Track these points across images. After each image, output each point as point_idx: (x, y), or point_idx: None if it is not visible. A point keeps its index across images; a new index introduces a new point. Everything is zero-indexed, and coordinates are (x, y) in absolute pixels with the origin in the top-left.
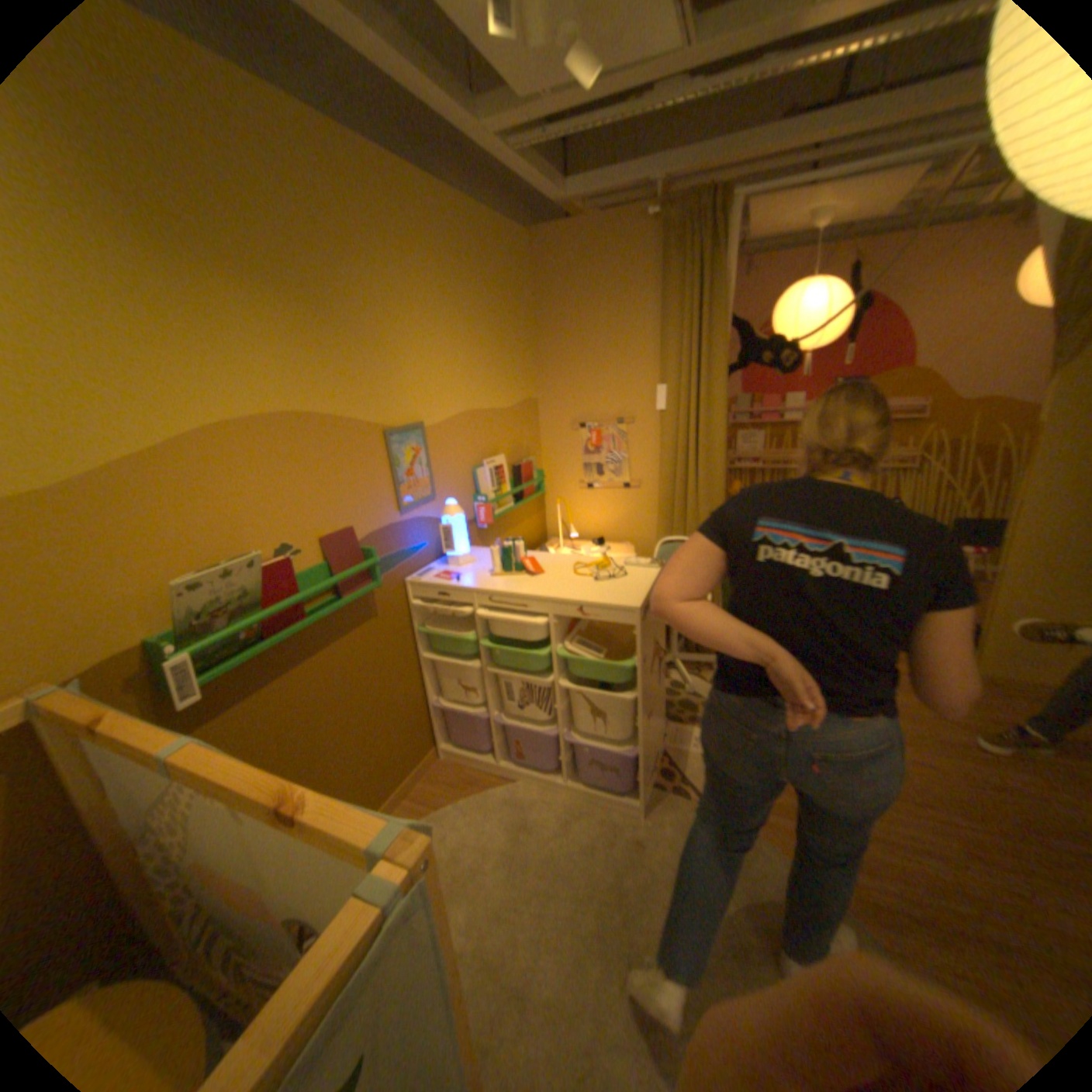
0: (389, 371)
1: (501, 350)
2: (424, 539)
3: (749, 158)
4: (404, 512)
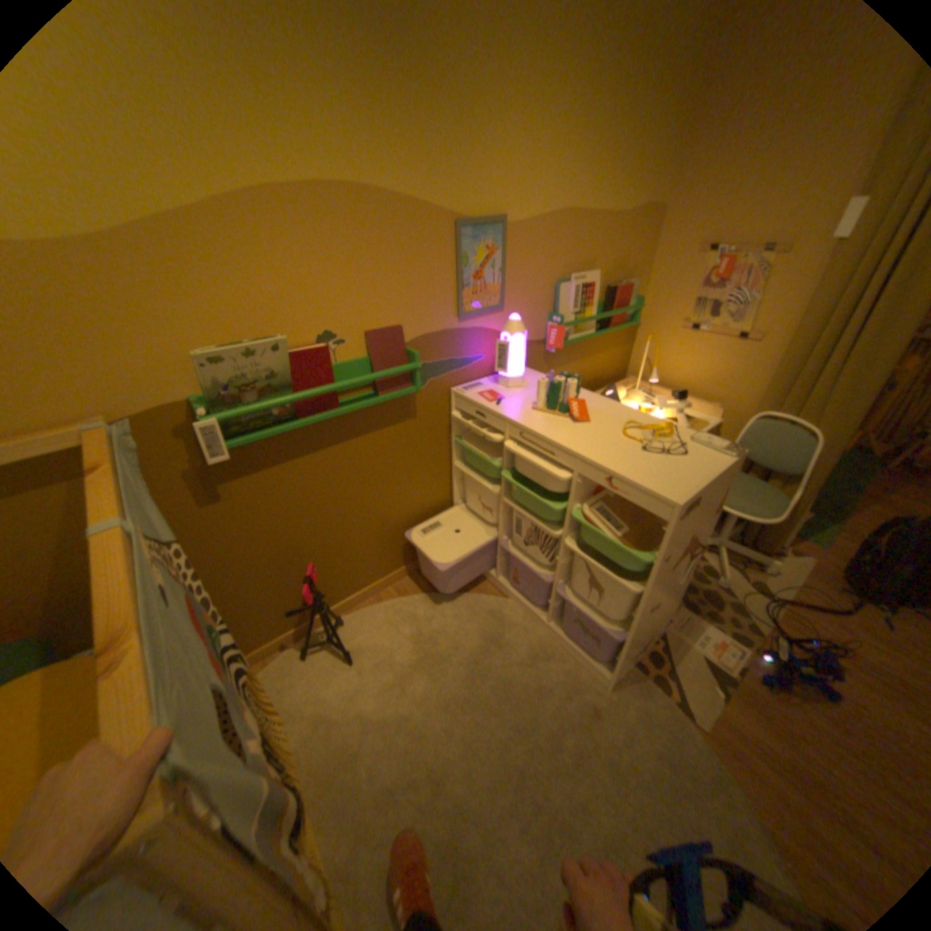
0: (477, 142)
1: (638, 129)
2: (481, 352)
3: None
4: (464, 320)
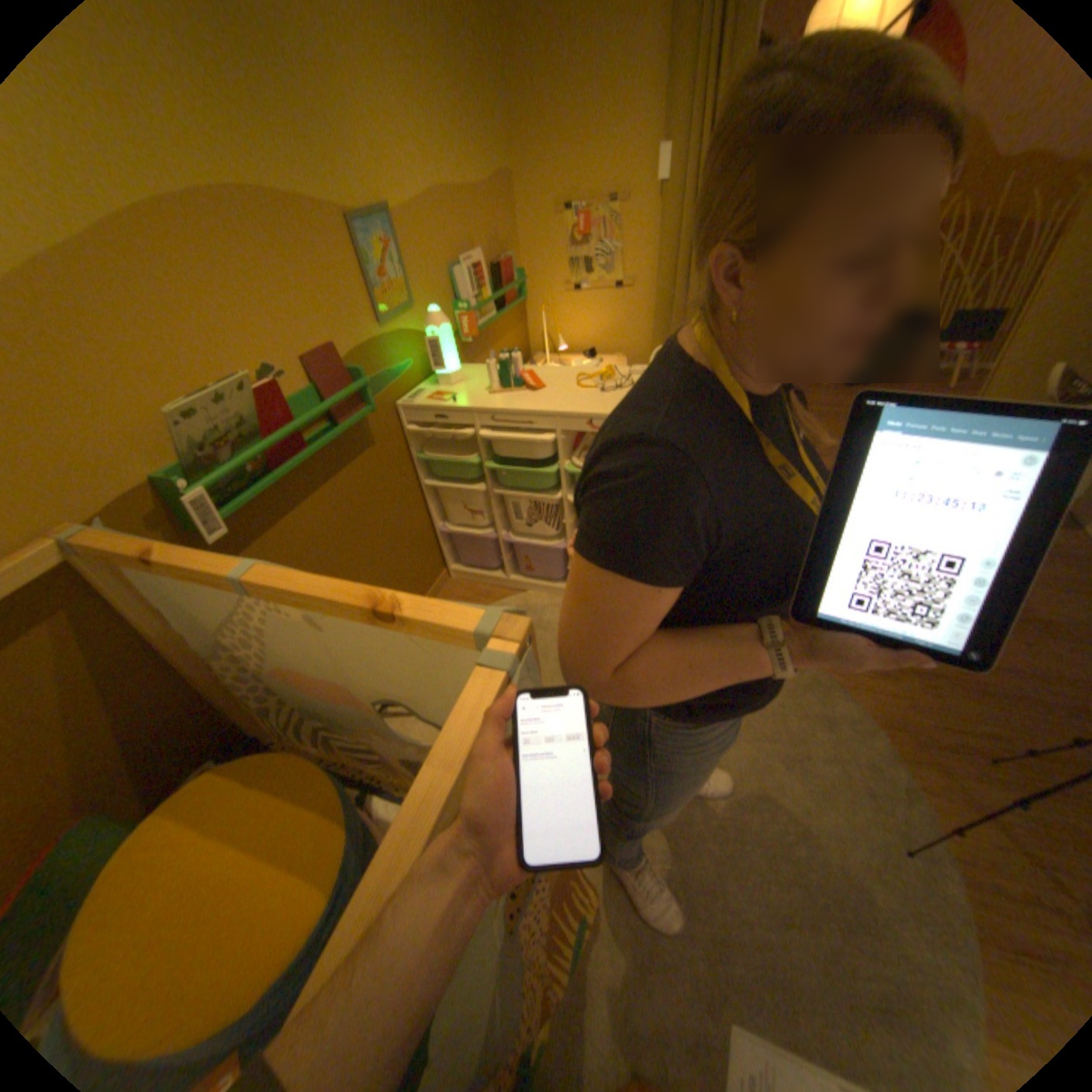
0: (336, 123)
1: (465, 93)
2: (408, 357)
3: None
4: (383, 324)
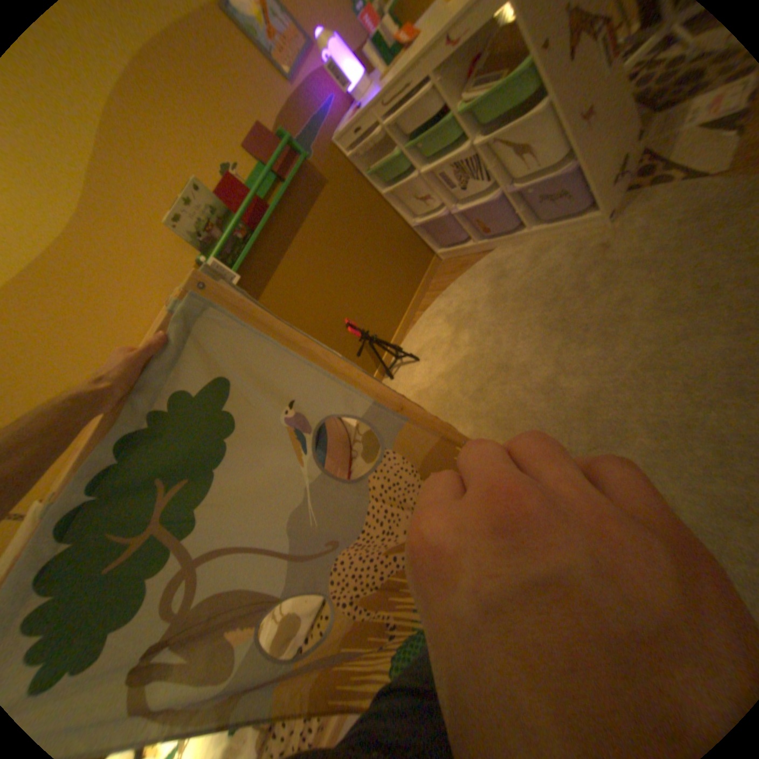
0: None
1: None
2: (328, 92)
3: None
4: (292, 78)
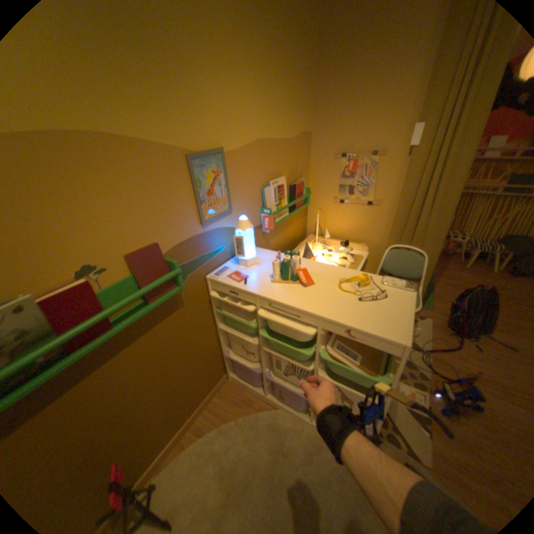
0: (192, 94)
1: (291, 87)
2: (223, 244)
3: None
4: (207, 225)
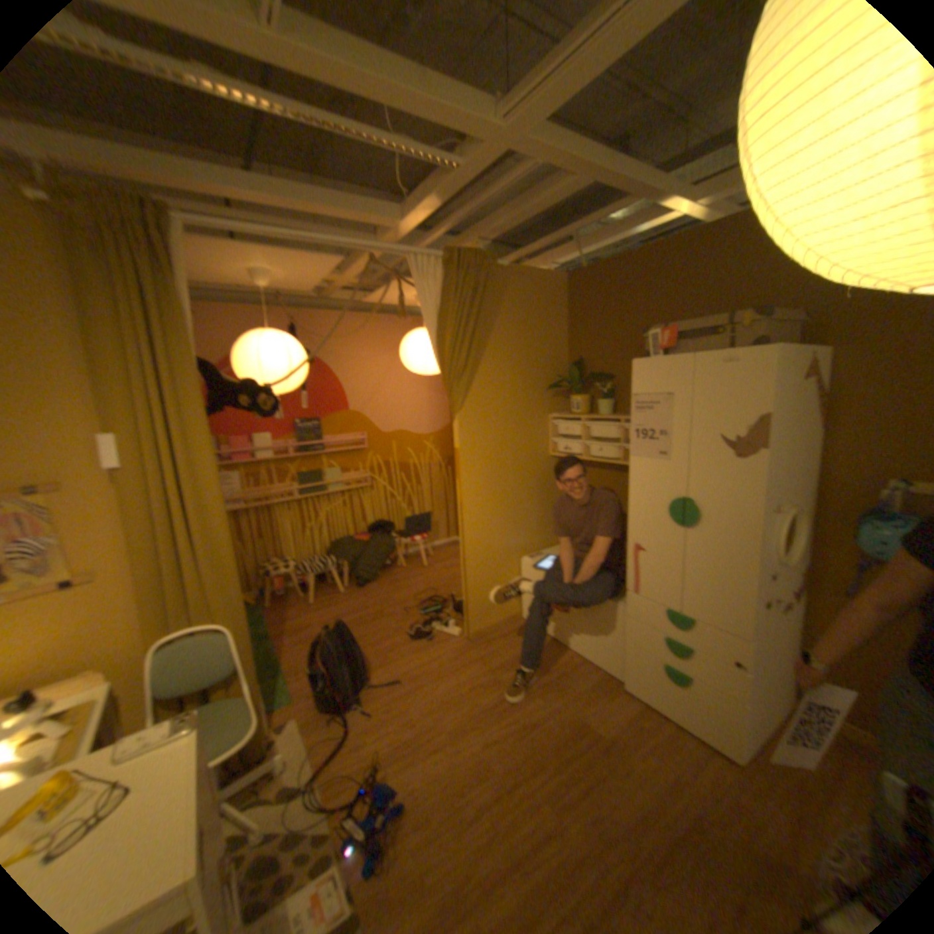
0: None
1: None
2: None
3: (179, 188)
4: None
